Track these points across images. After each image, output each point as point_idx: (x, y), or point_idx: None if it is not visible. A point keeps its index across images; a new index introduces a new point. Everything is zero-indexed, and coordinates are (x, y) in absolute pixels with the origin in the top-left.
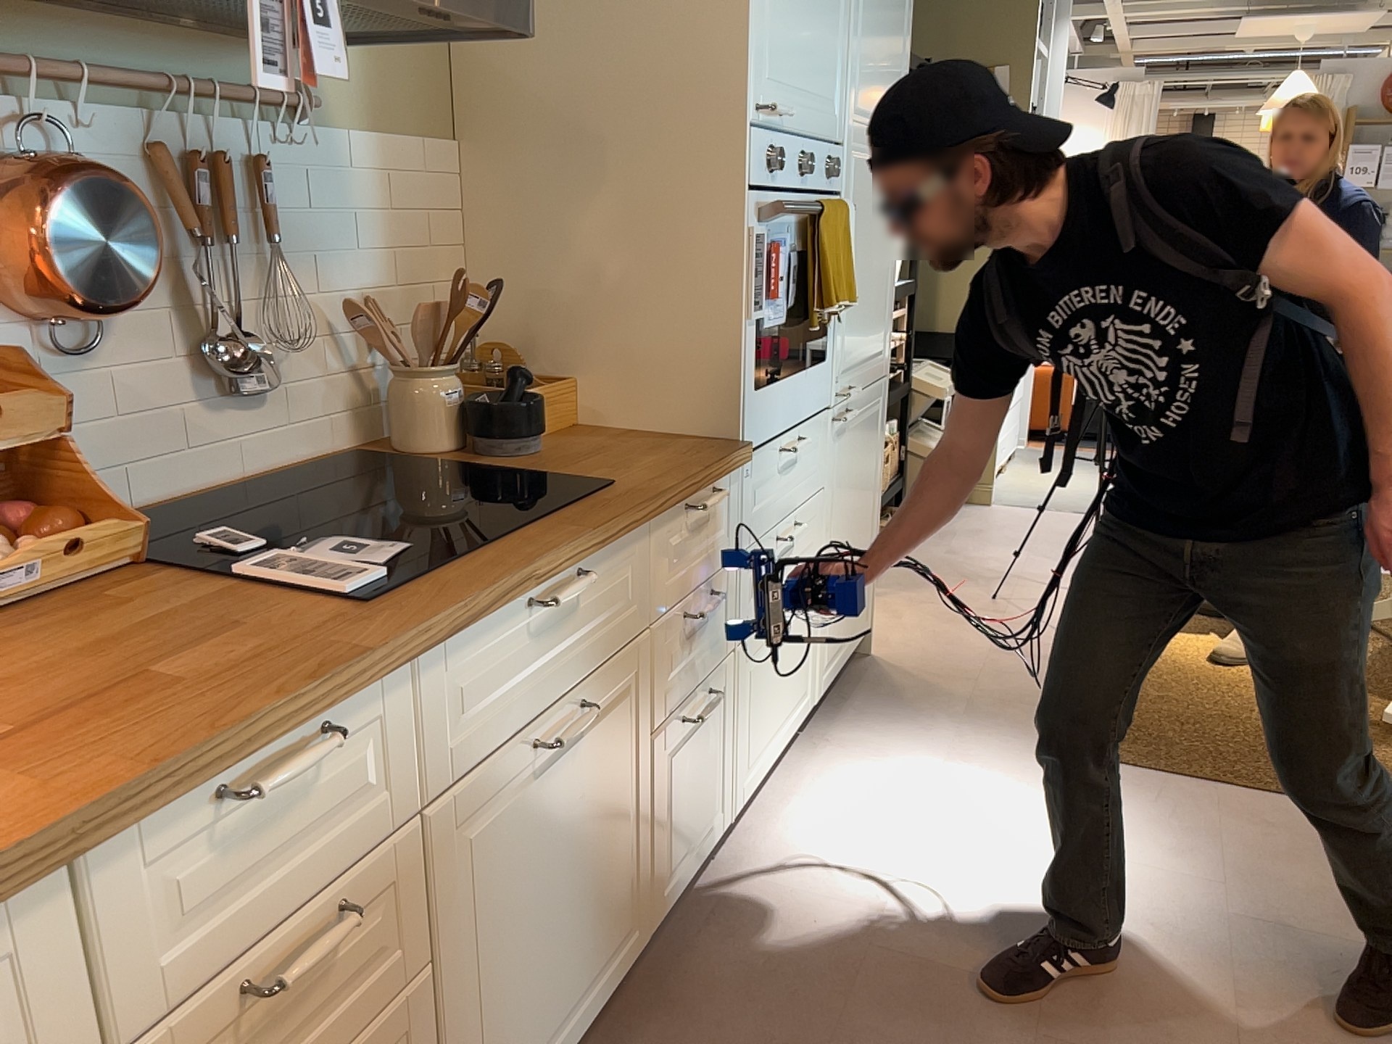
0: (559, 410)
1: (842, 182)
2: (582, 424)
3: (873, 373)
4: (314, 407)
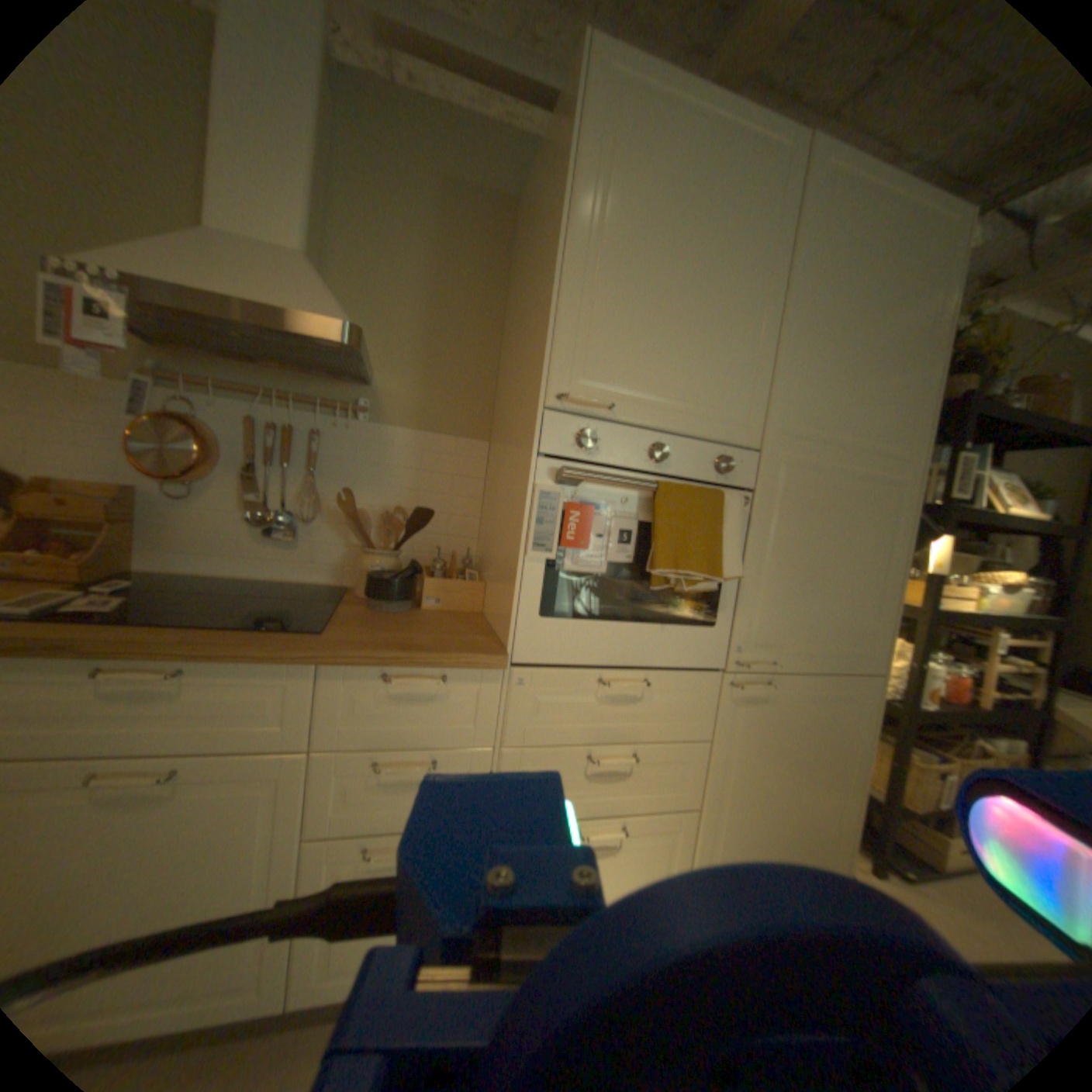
0: (459, 598)
1: (757, 477)
2: (478, 614)
3: (846, 665)
4: (326, 558)
